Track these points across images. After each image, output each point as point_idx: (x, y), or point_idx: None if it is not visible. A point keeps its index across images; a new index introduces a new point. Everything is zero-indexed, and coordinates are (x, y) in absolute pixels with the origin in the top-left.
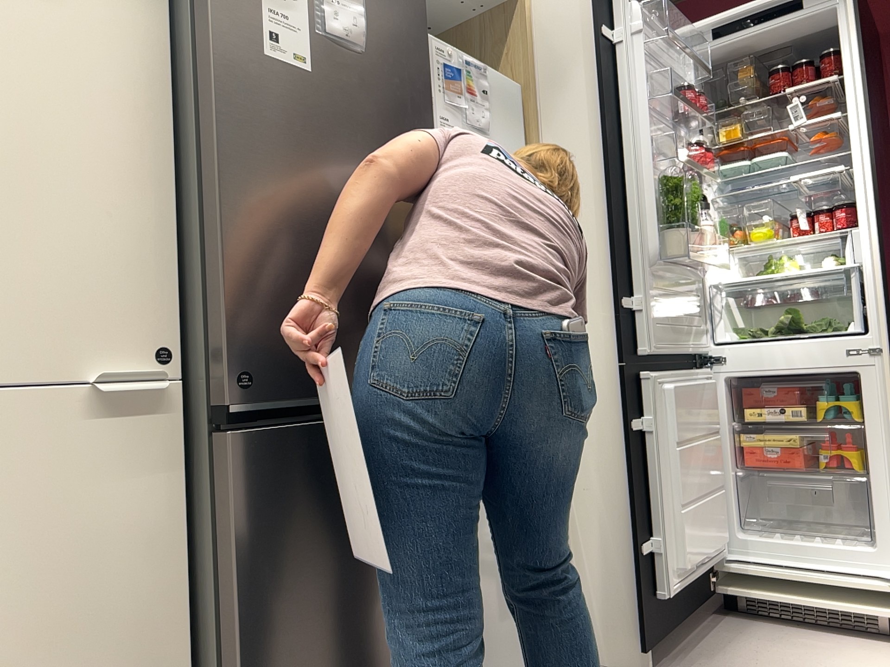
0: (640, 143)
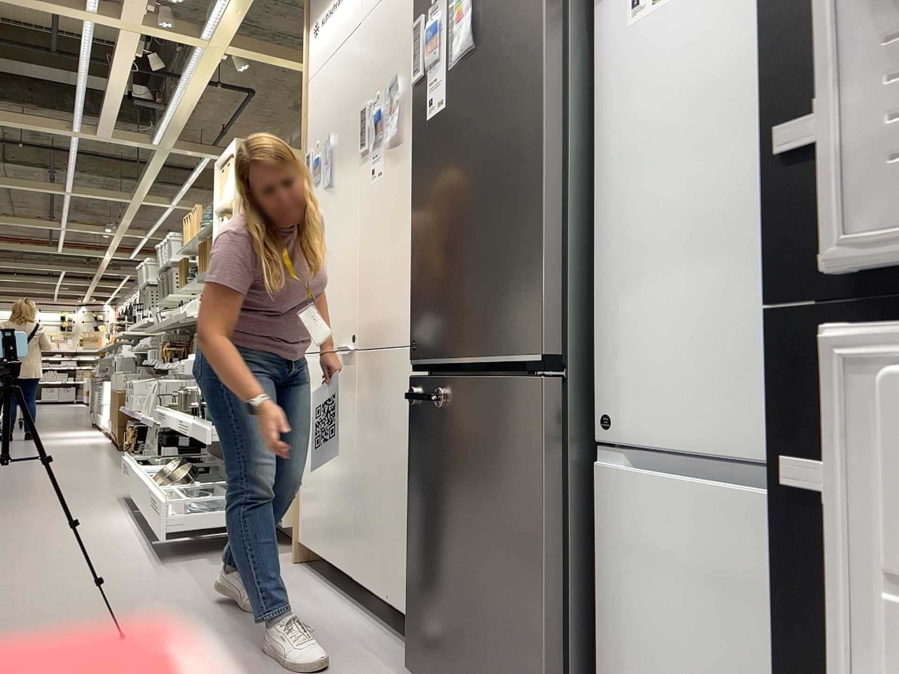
0: None
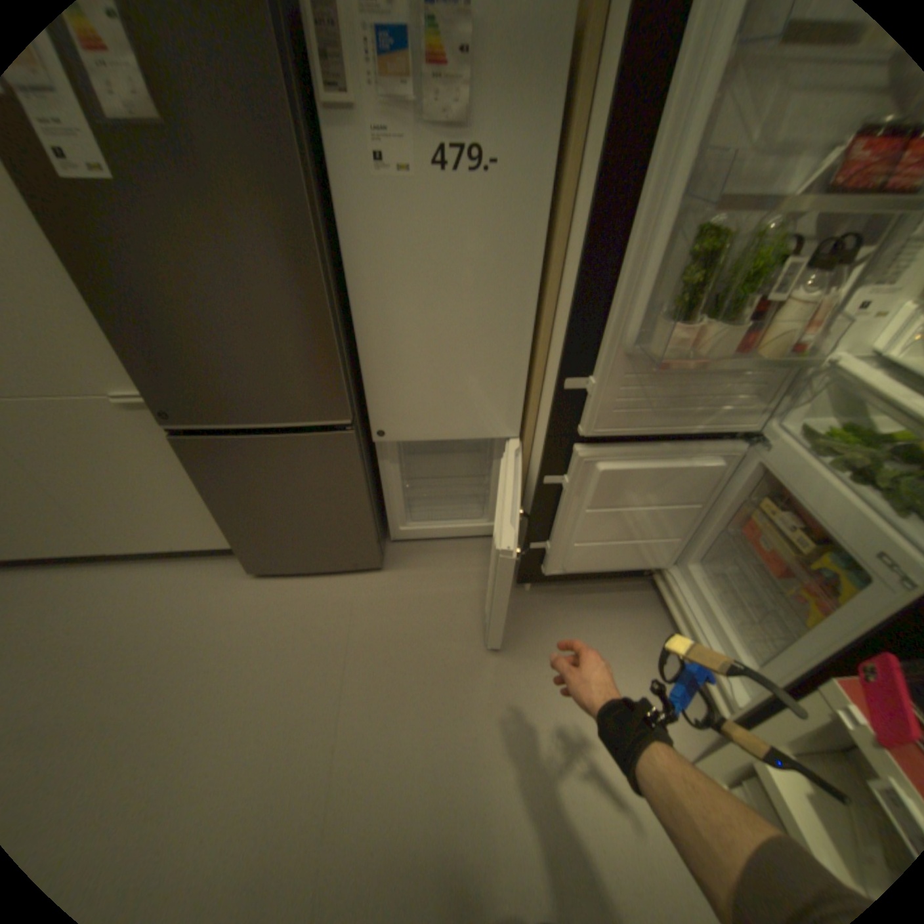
0: (682, 154)
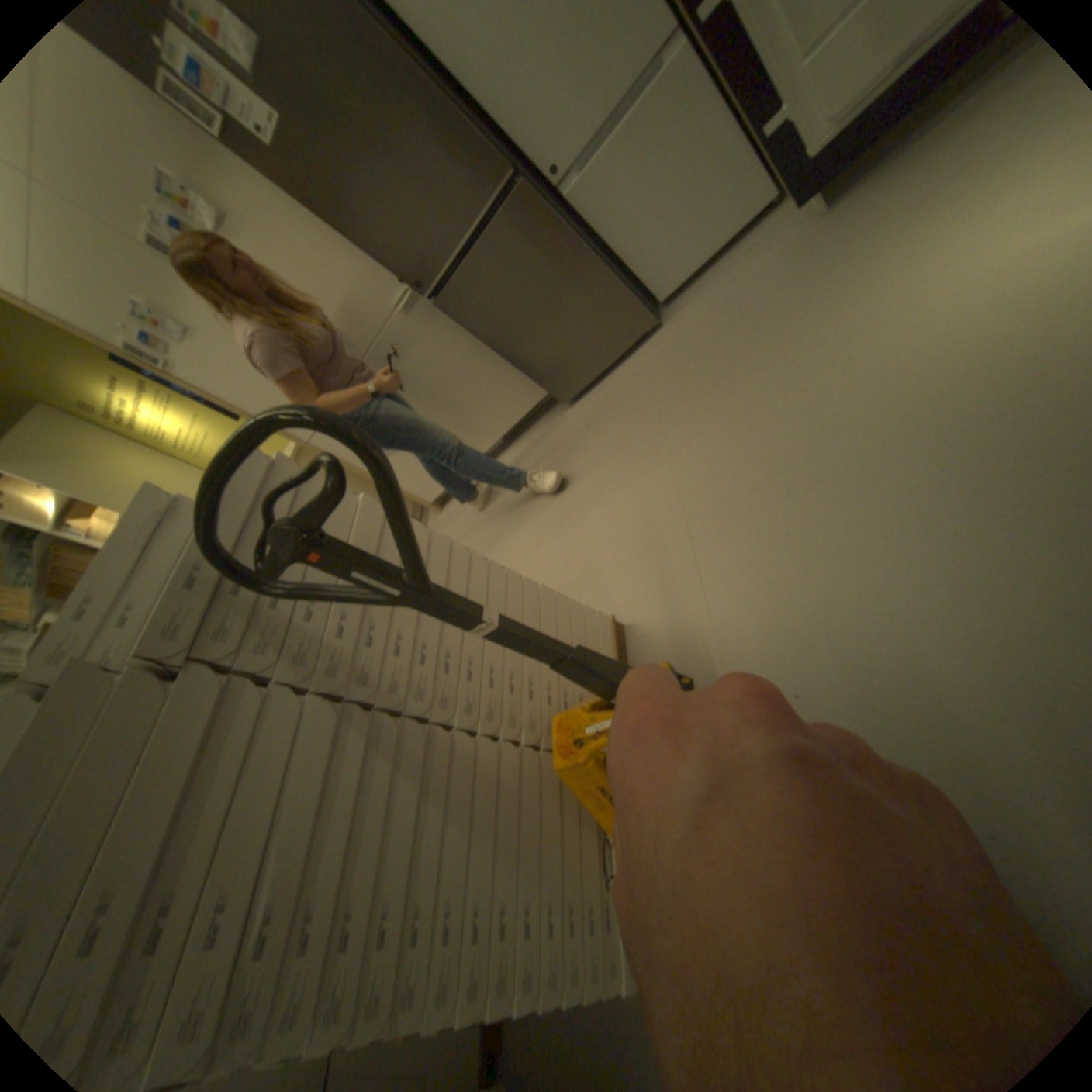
0: None
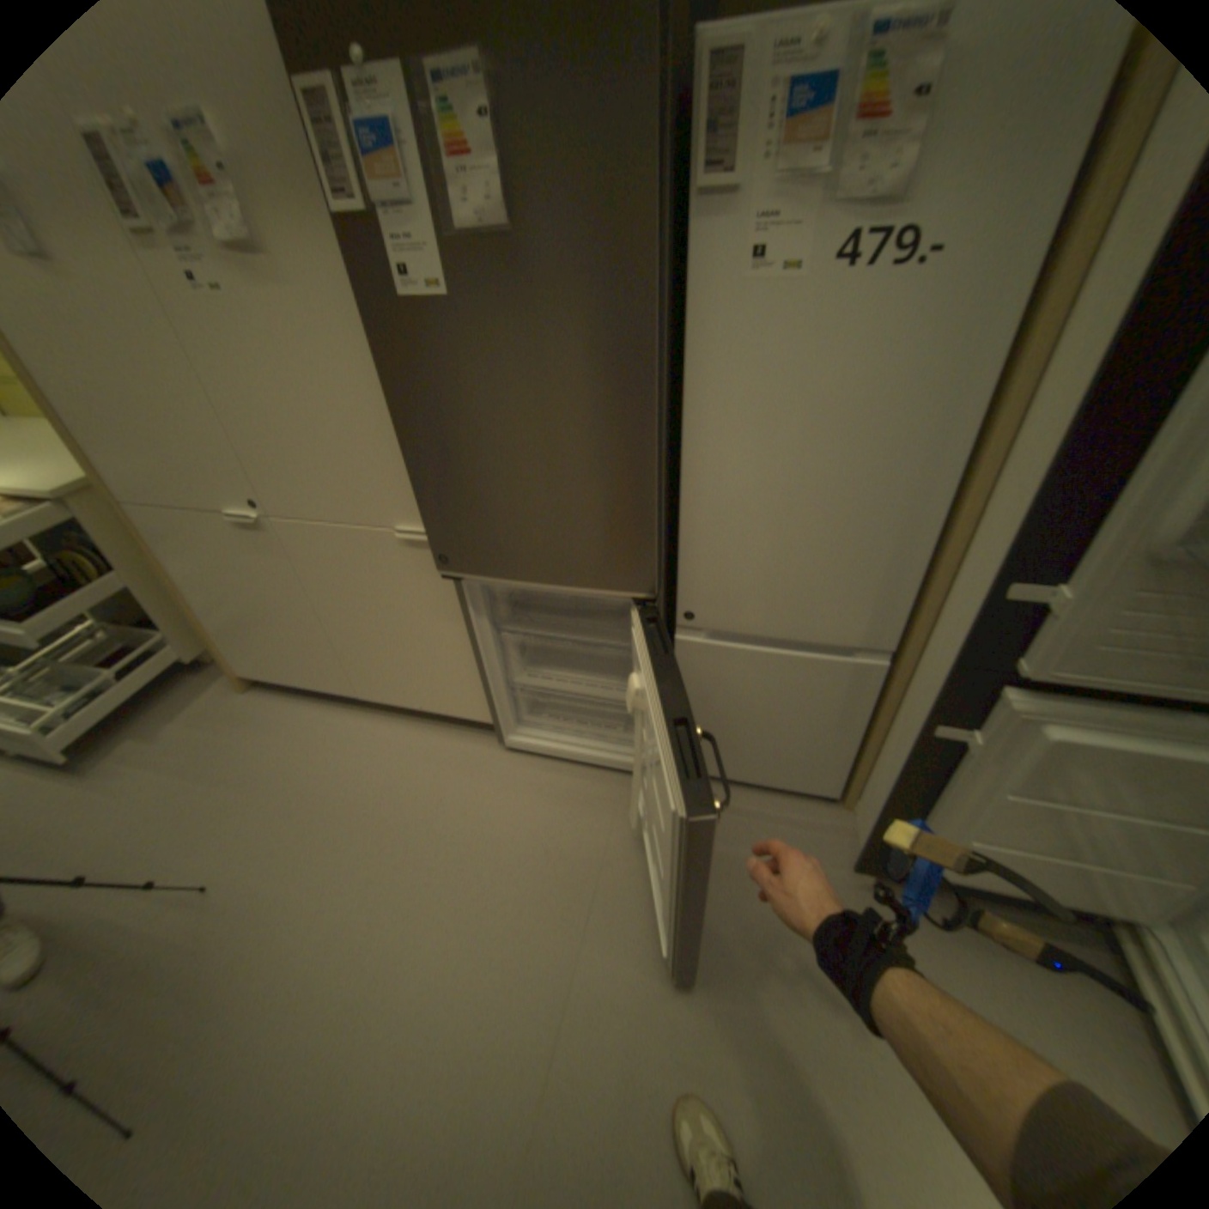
0: None
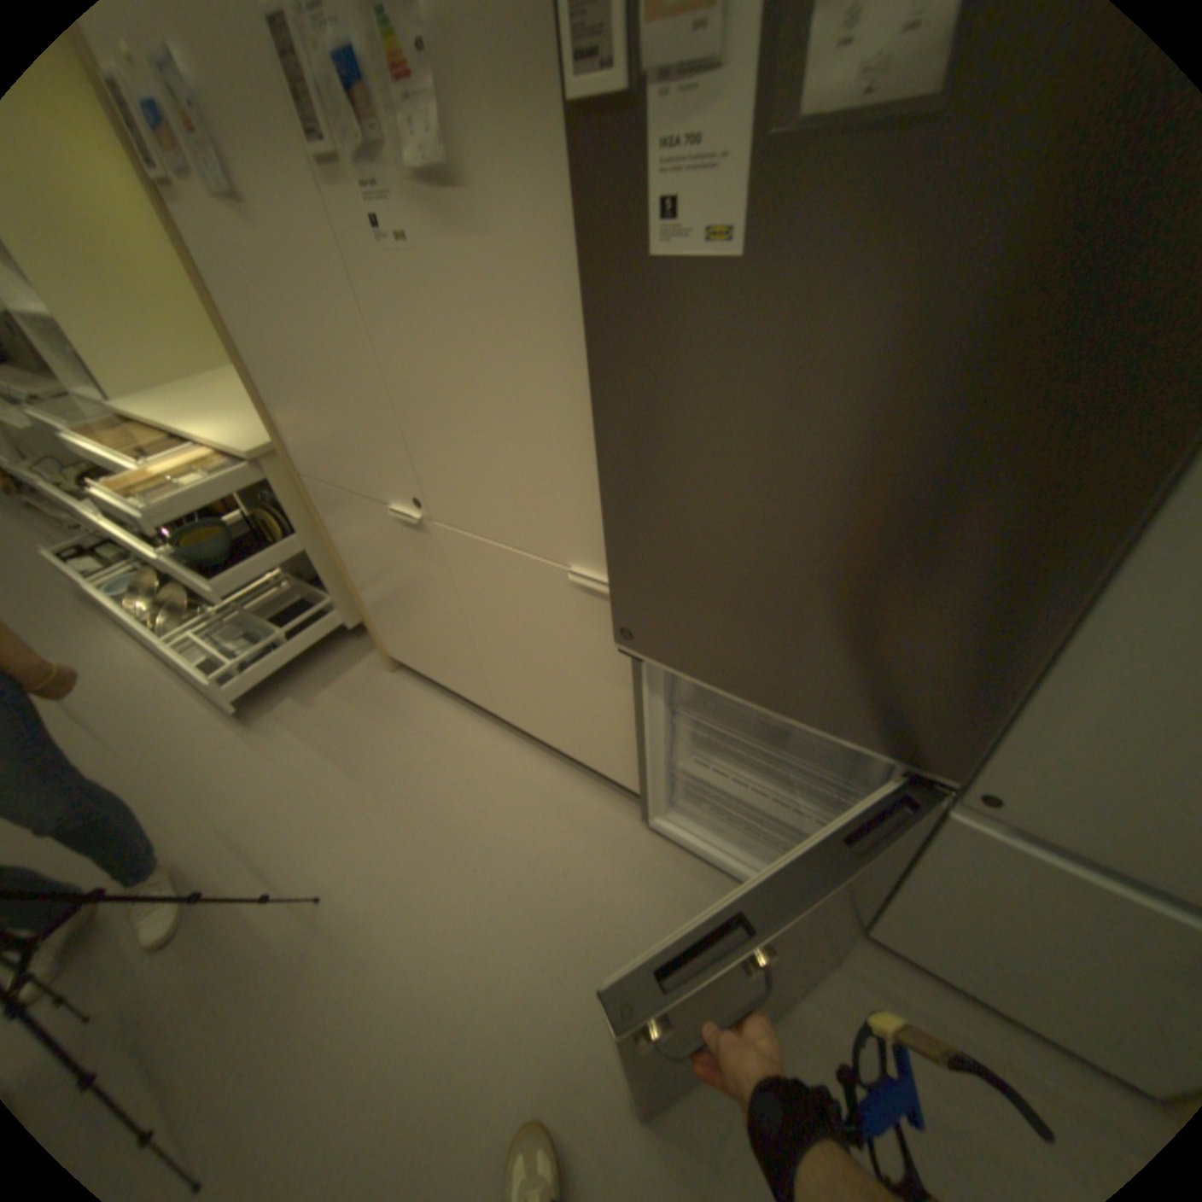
0: None
